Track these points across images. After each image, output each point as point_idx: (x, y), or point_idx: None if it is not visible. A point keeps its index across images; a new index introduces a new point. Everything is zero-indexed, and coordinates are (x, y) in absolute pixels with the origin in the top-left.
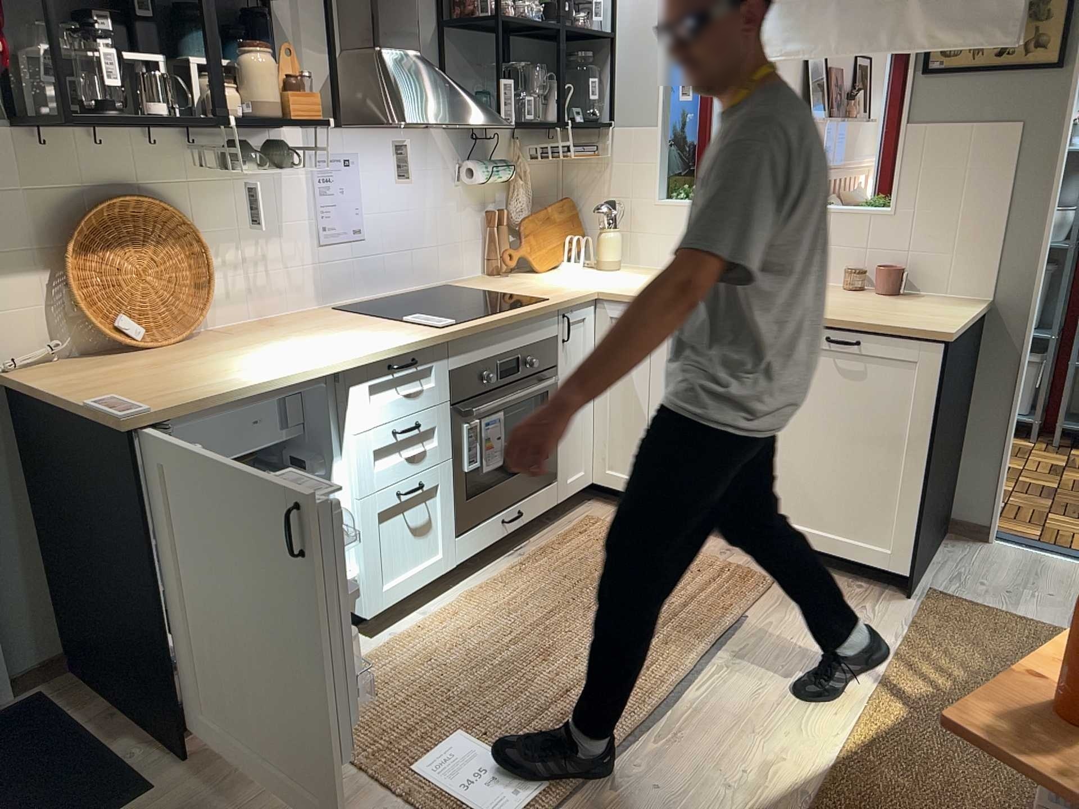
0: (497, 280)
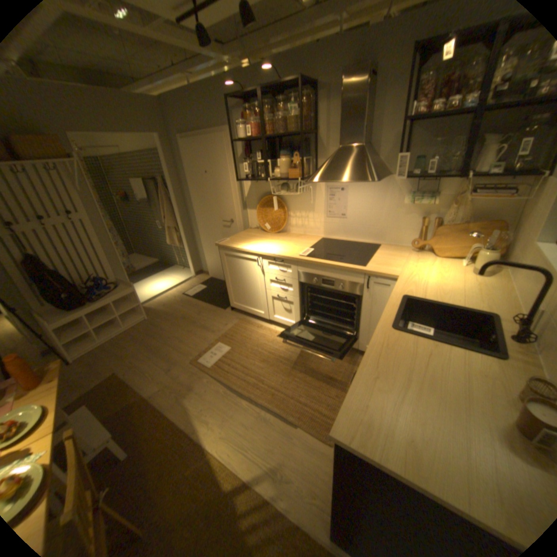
0: (404, 252)
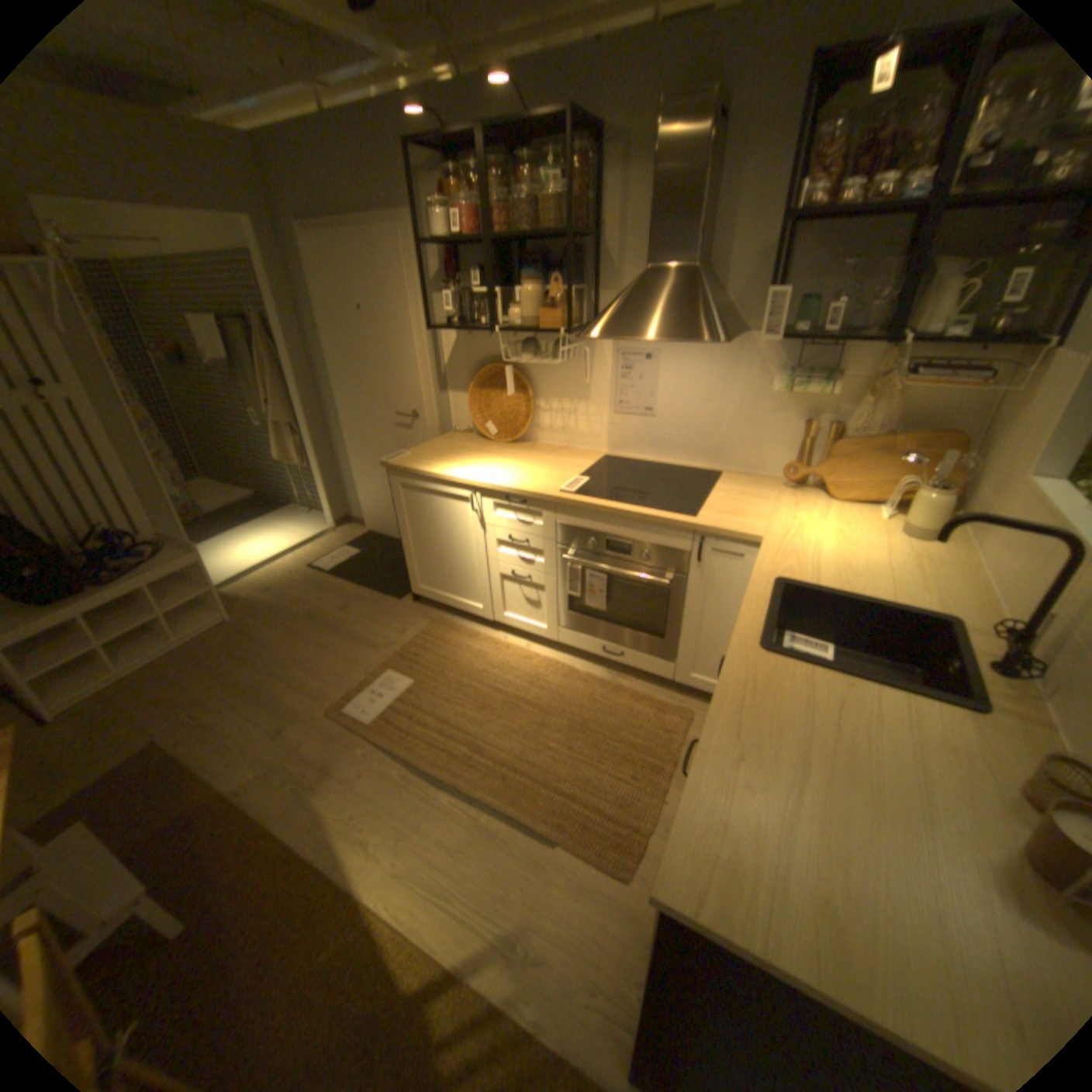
0: (768, 488)
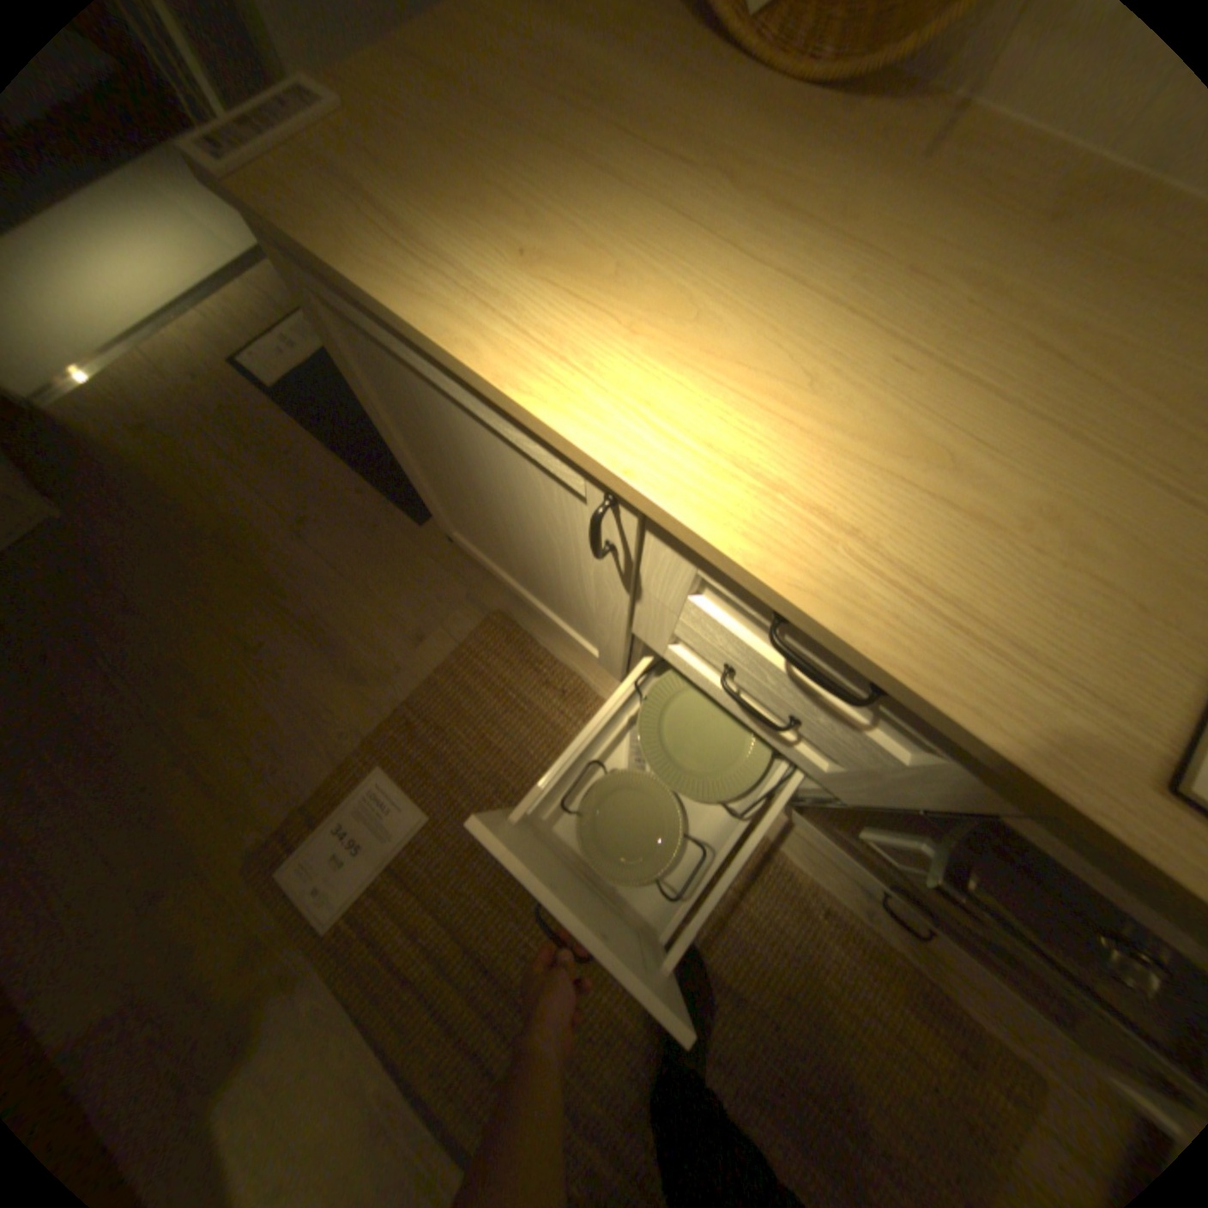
0: None
